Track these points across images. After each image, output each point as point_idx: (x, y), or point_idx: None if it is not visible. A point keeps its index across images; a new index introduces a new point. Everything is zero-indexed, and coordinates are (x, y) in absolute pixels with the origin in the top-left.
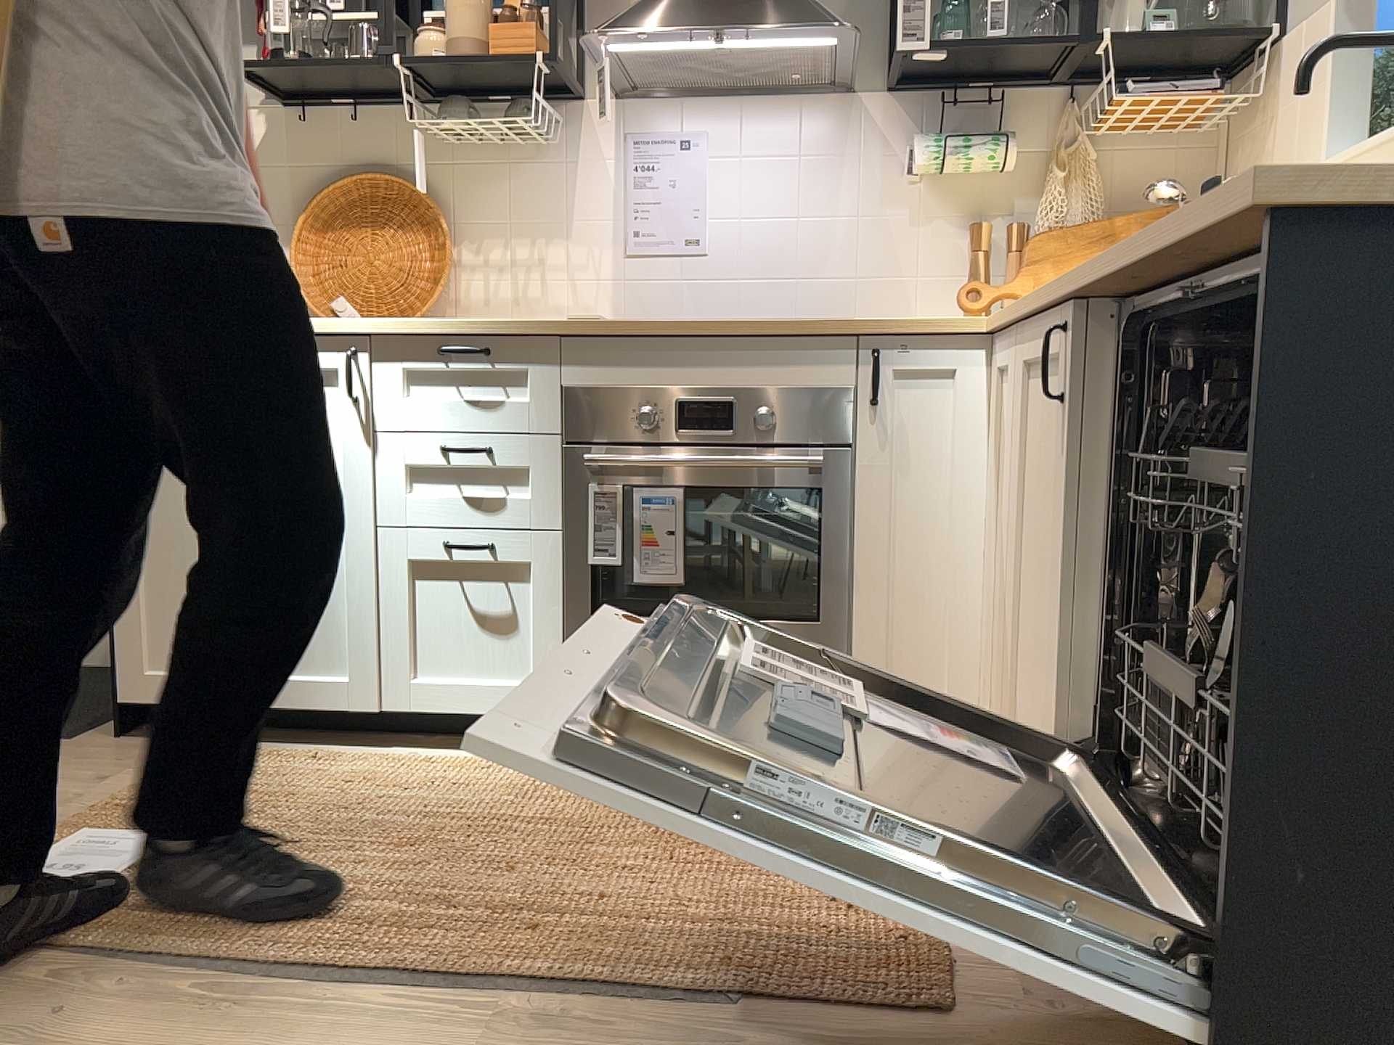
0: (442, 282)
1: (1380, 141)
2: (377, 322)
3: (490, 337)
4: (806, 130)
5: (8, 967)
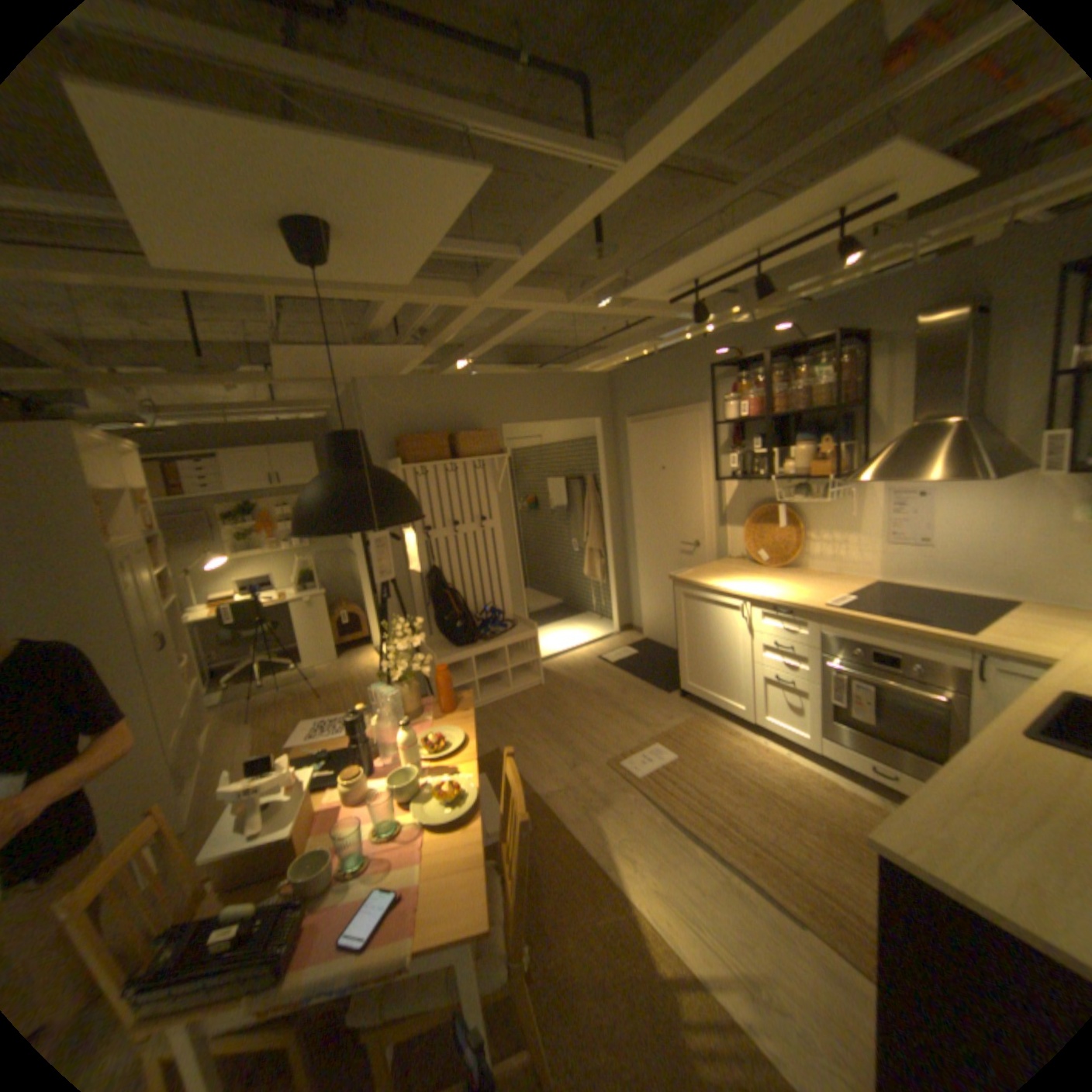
0: (799, 549)
1: None
2: (753, 591)
3: (791, 607)
4: (1002, 487)
5: (628, 786)
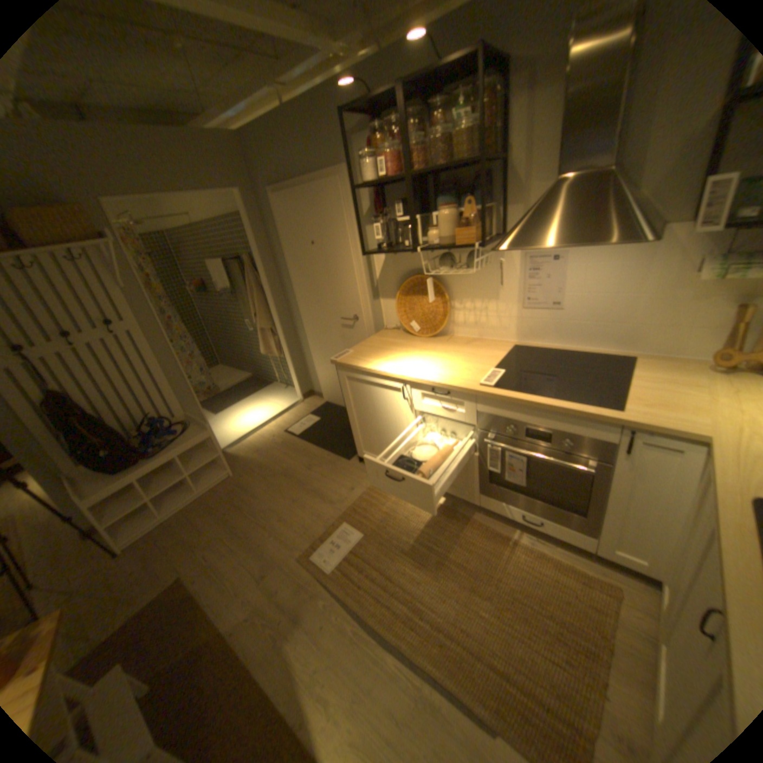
0: (446, 318)
1: None
2: (412, 372)
3: (449, 388)
4: (630, 246)
5: (317, 589)
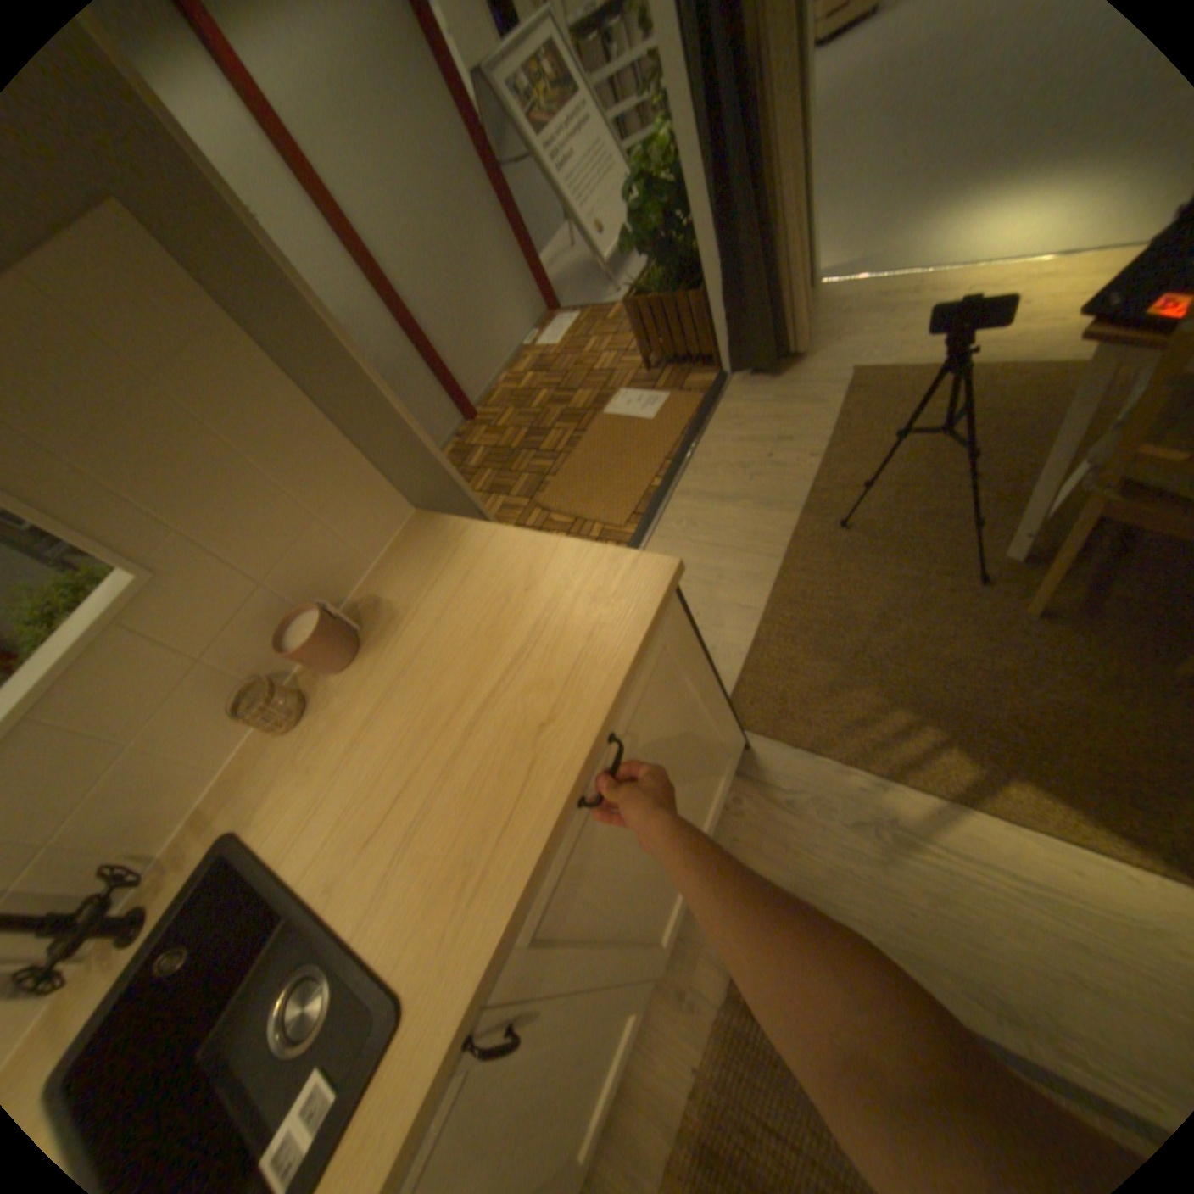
0: None
1: None
2: None
3: None
4: None
5: None
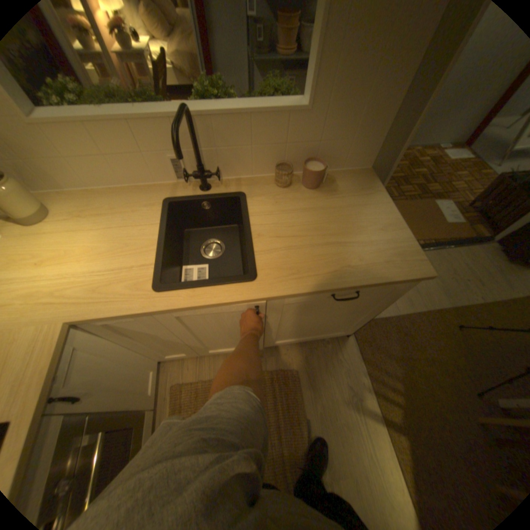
0: None
1: (90, 116)
2: None
3: None
4: None
5: None
